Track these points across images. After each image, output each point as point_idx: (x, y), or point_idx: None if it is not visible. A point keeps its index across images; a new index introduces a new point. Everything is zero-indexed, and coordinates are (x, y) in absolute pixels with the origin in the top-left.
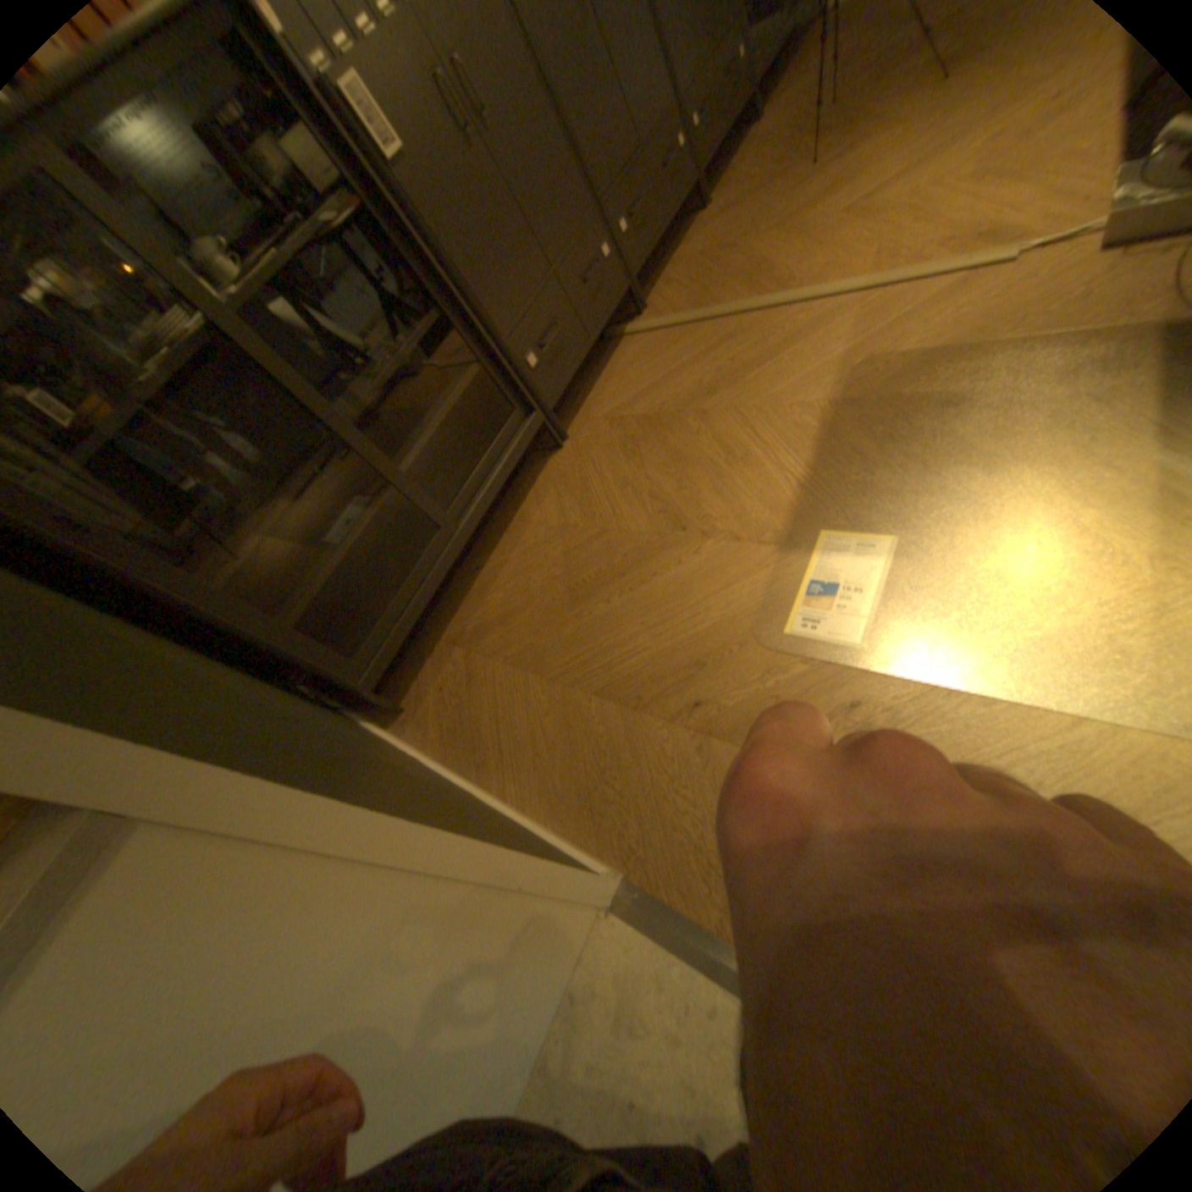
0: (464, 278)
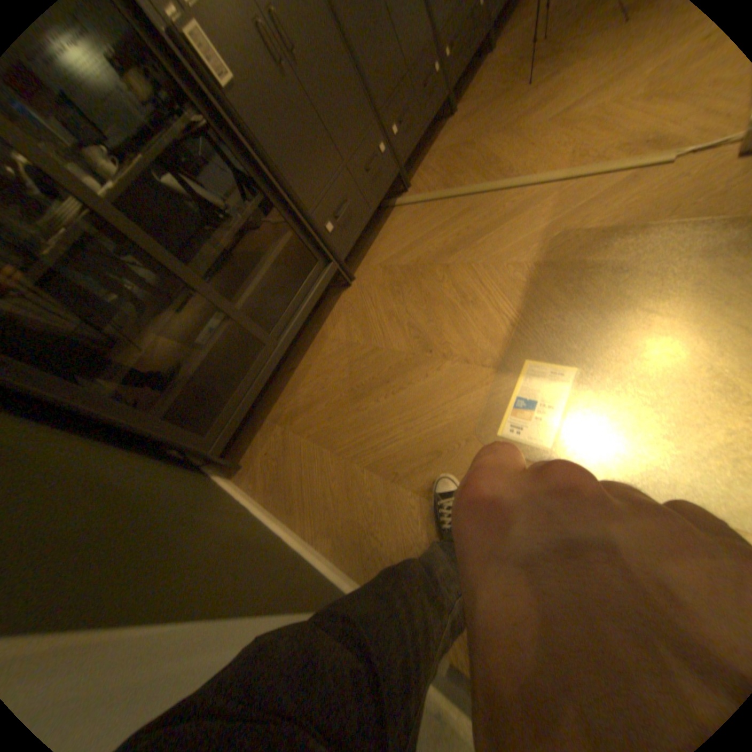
0: (280, 171)
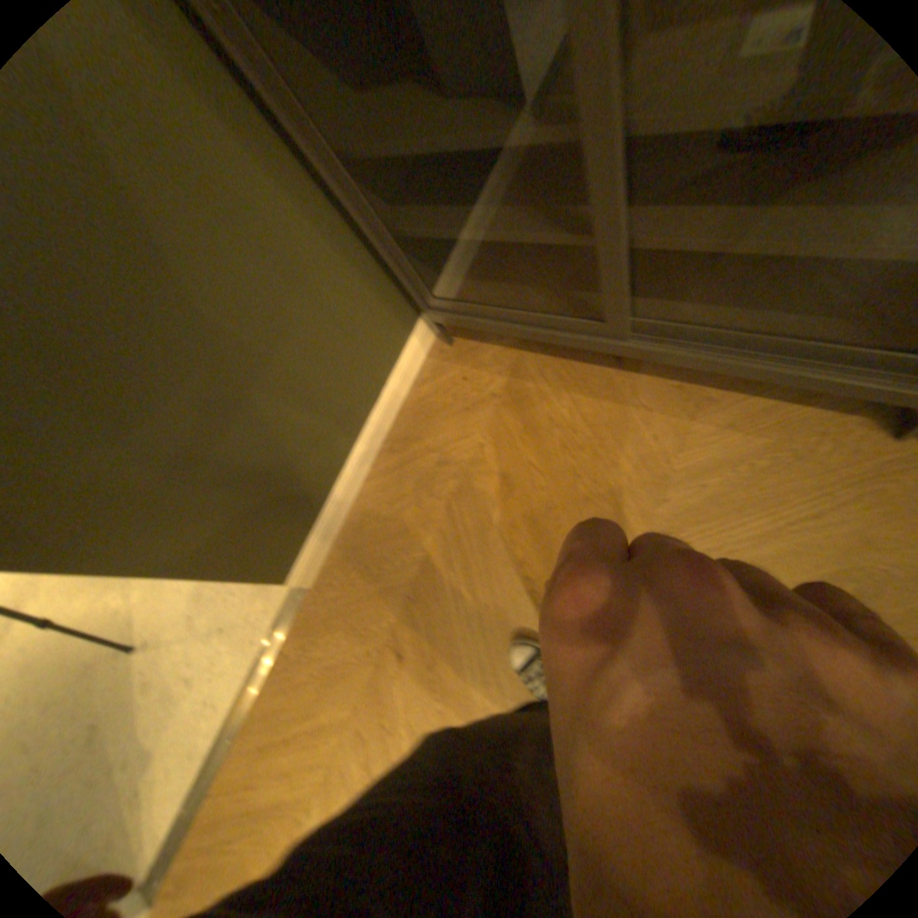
0: None
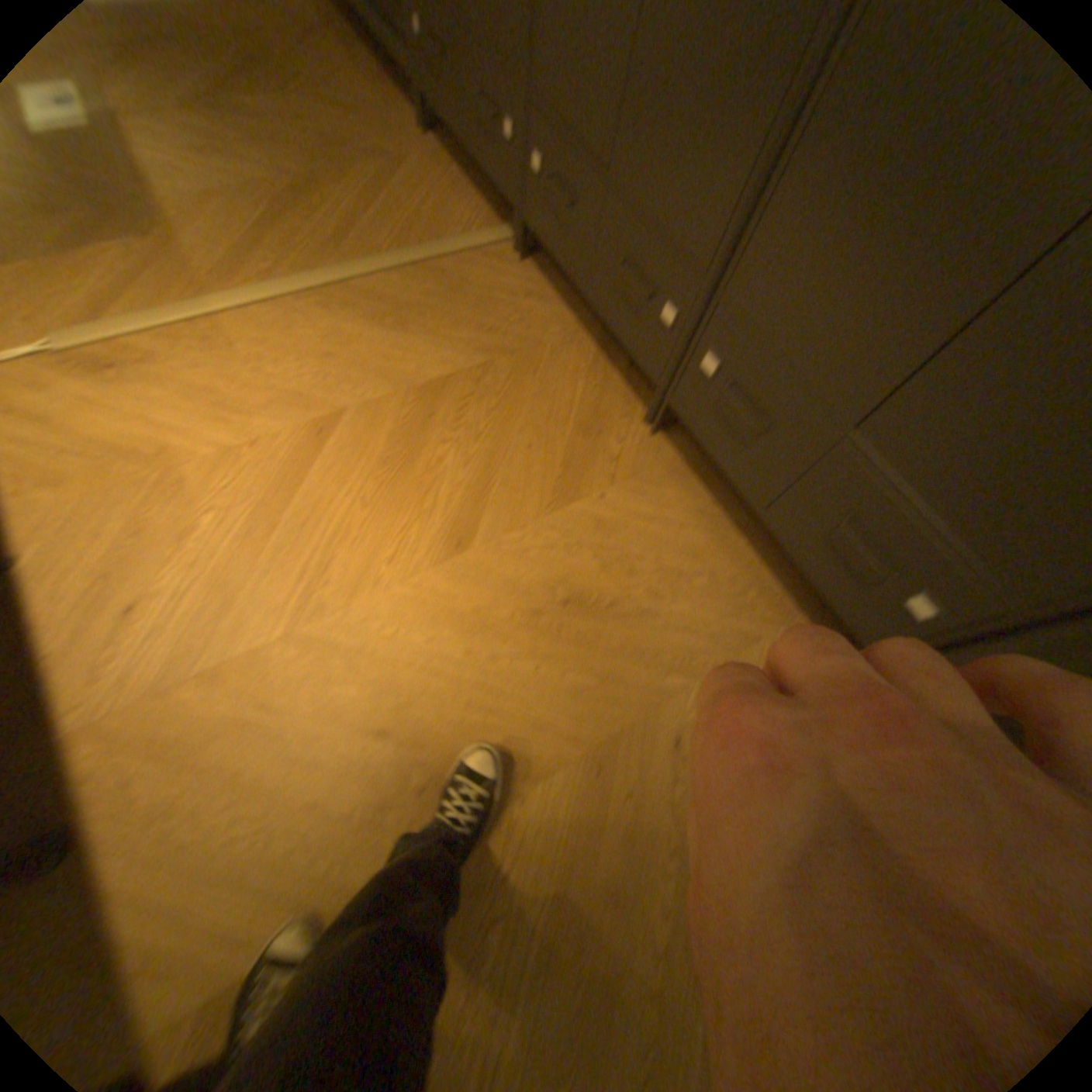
0: None
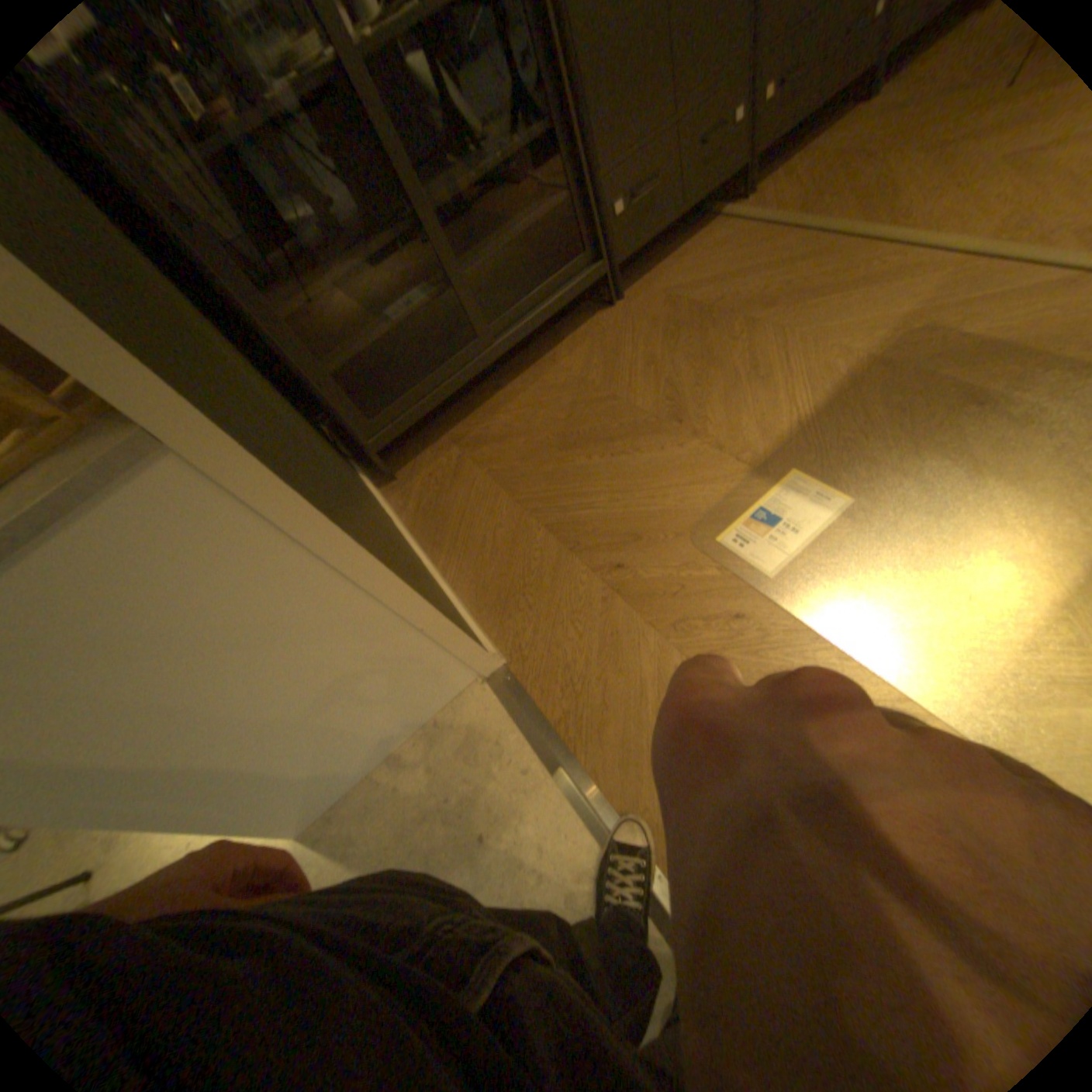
0: (585, 94)
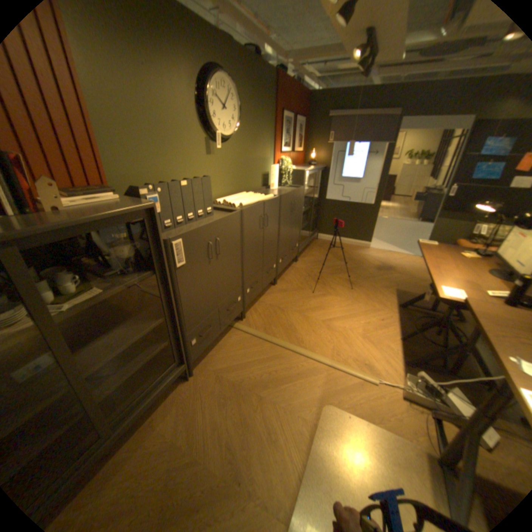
0: (183, 309)
